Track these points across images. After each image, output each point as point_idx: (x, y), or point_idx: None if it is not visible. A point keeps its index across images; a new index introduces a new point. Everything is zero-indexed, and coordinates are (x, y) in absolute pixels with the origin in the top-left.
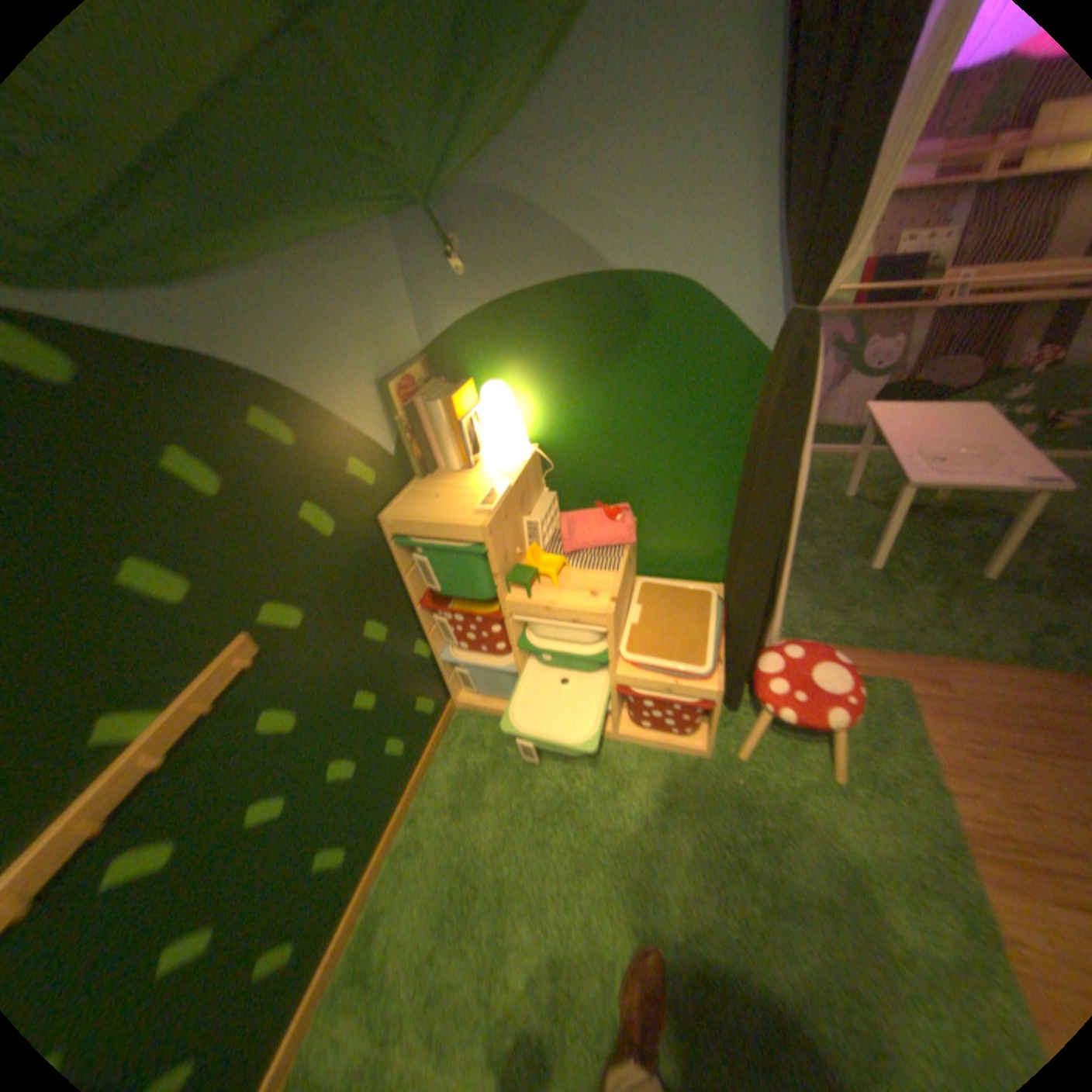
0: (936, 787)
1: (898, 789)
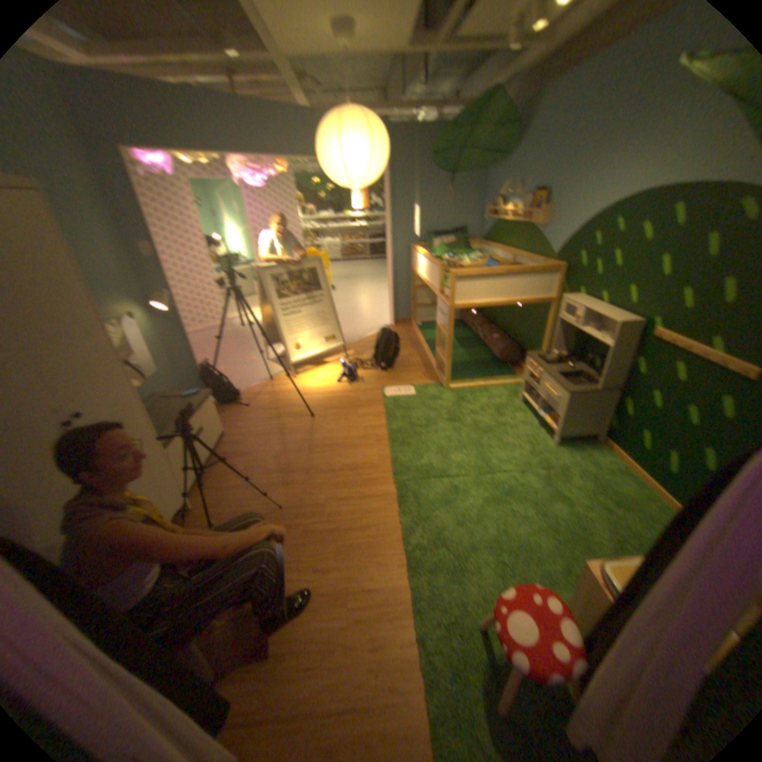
0: (423, 645)
1: (446, 634)
